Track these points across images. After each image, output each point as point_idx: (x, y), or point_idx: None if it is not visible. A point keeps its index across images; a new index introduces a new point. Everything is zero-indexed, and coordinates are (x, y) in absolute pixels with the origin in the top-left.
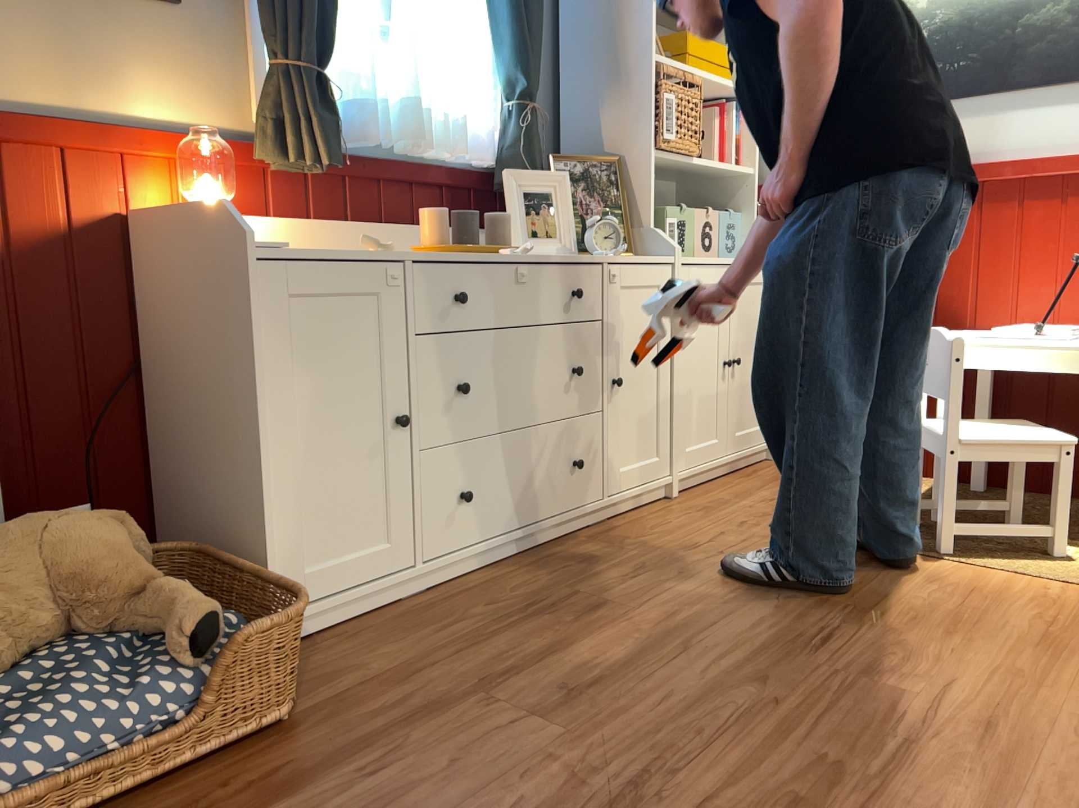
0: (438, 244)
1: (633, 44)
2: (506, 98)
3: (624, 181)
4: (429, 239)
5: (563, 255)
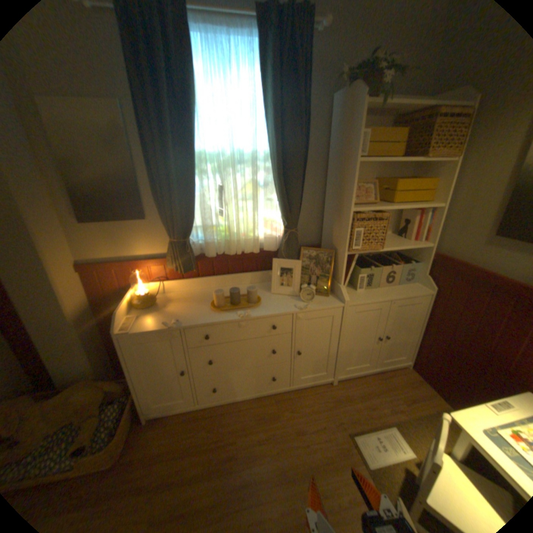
0: (215, 307)
1: (345, 201)
2: (283, 225)
3: (336, 260)
4: (215, 303)
5: (272, 311)
